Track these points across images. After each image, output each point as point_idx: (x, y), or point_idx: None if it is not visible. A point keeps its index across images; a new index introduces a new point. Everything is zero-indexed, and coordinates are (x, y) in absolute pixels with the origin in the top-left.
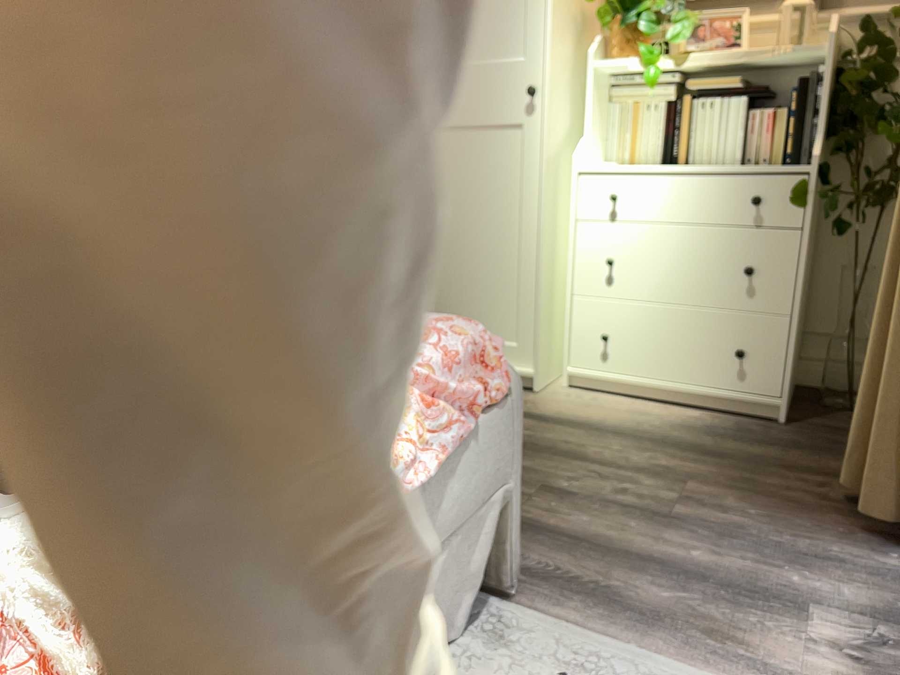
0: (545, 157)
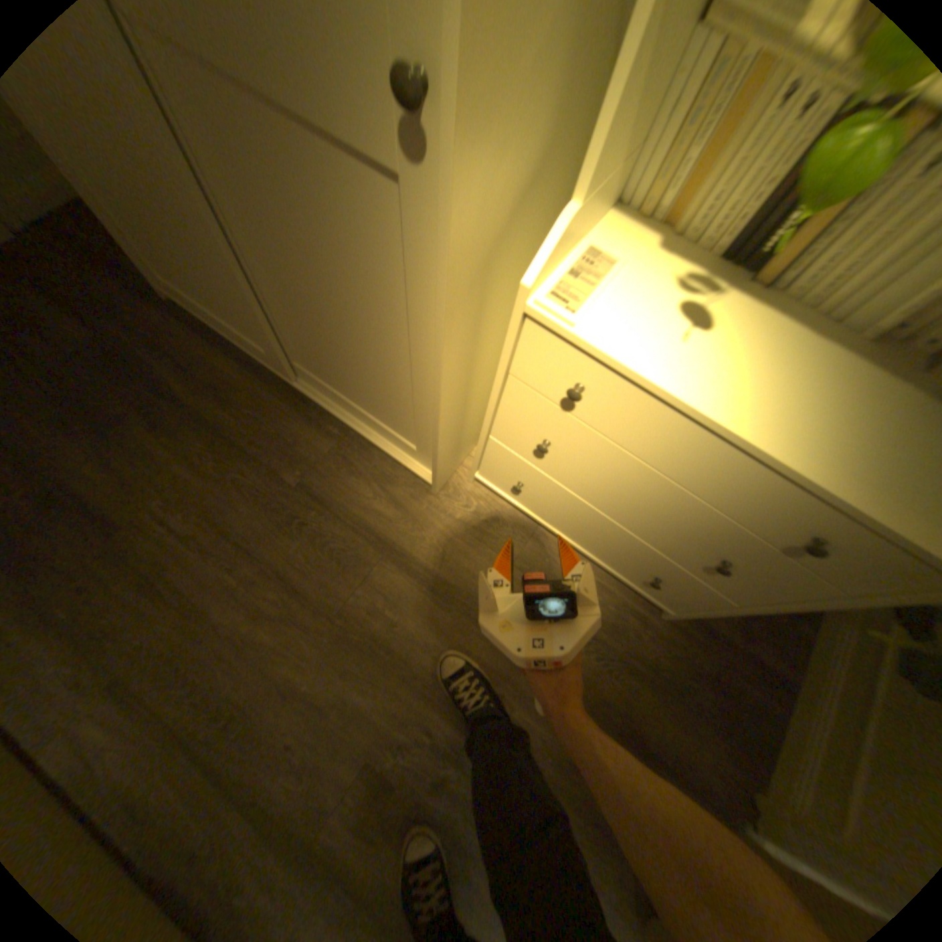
0: (445, 300)
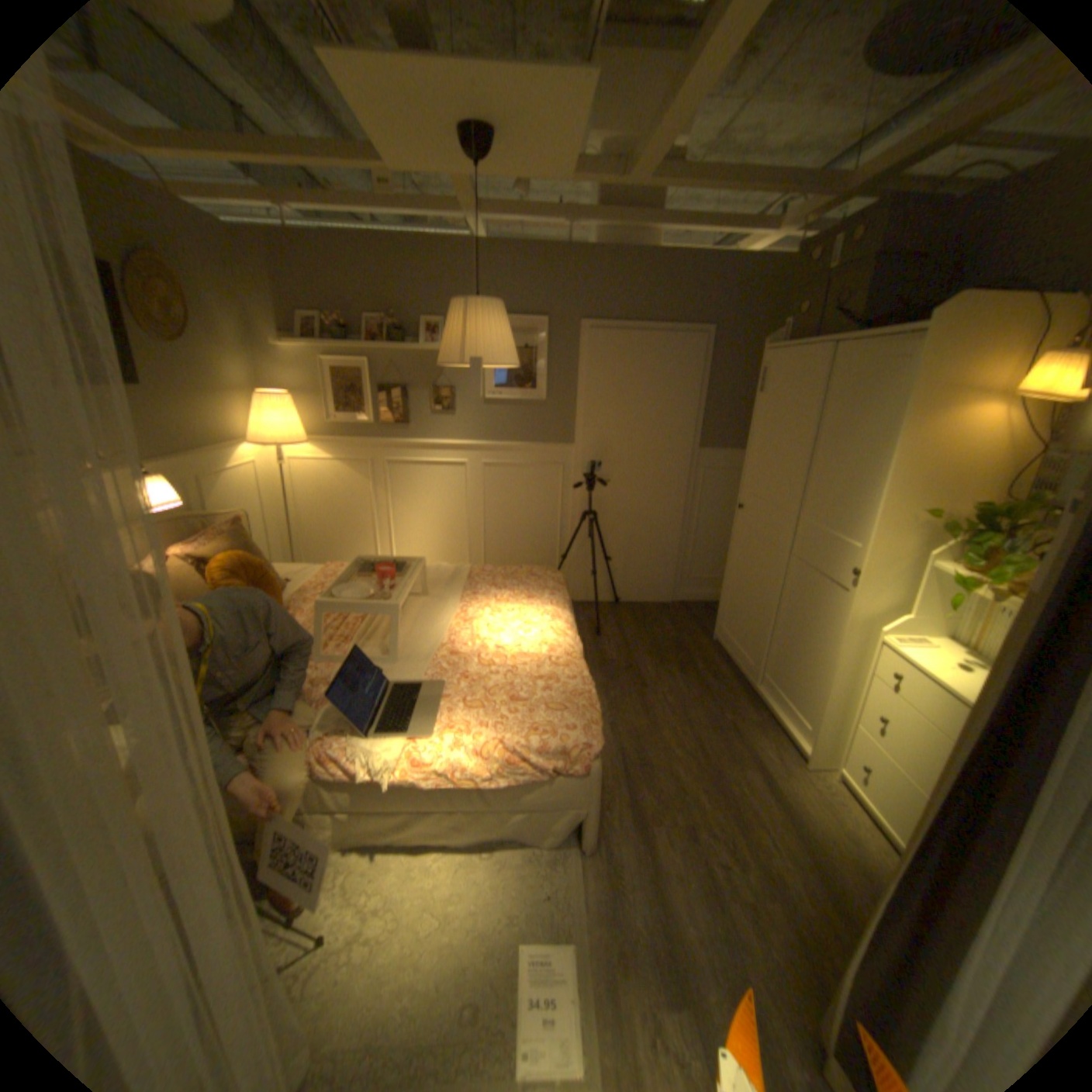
0: (852, 622)
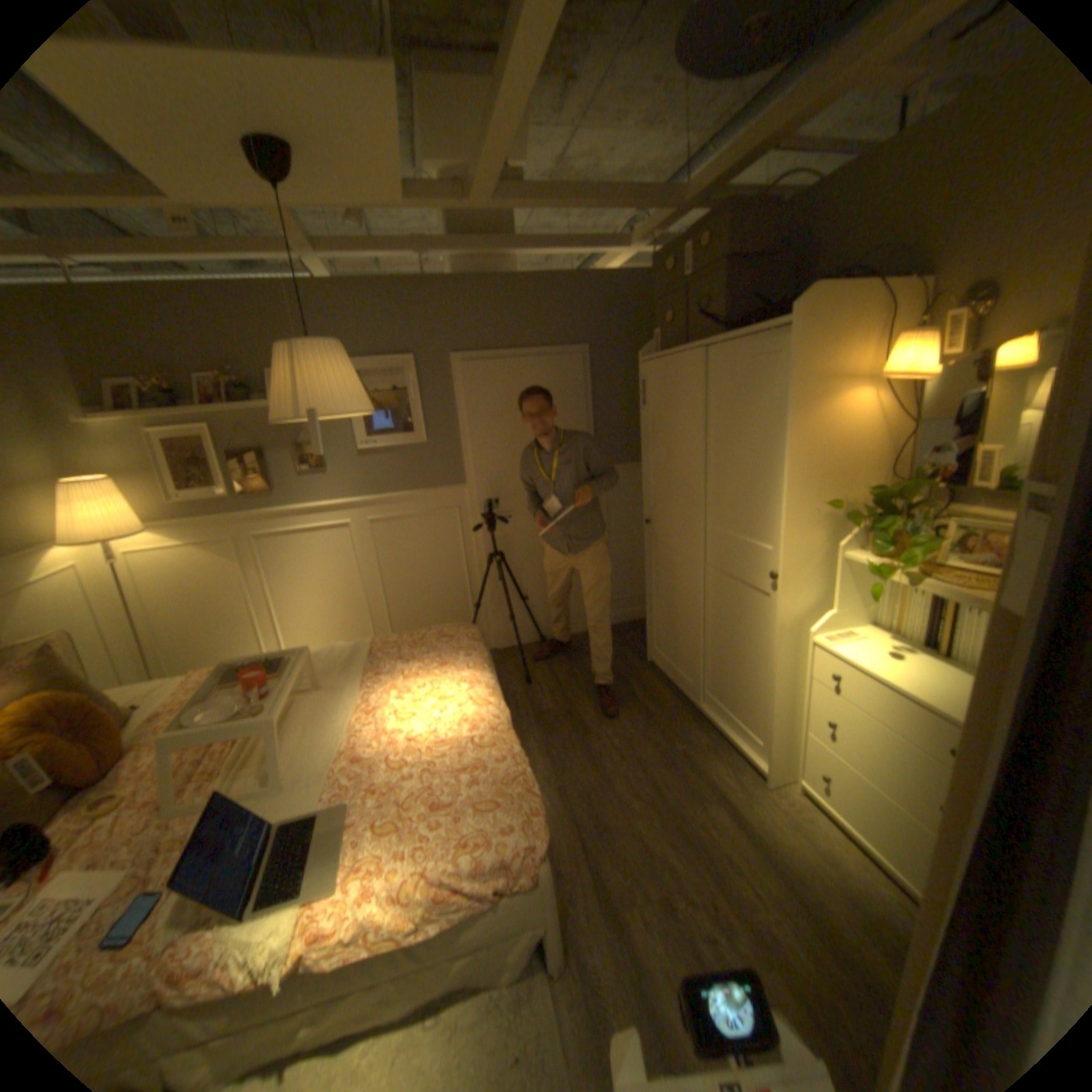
0: (779, 628)
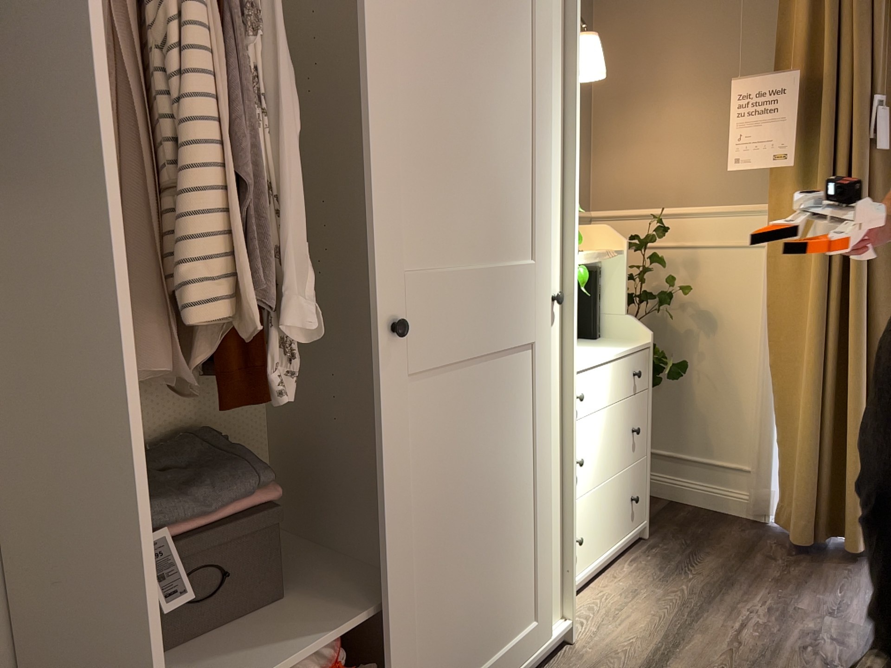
0: (565, 367)
